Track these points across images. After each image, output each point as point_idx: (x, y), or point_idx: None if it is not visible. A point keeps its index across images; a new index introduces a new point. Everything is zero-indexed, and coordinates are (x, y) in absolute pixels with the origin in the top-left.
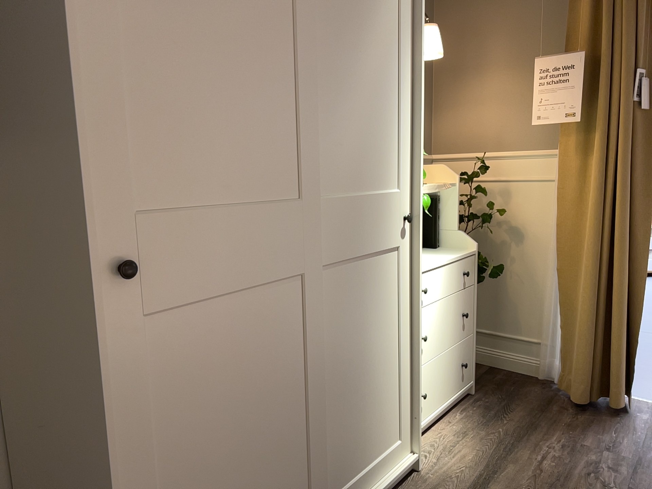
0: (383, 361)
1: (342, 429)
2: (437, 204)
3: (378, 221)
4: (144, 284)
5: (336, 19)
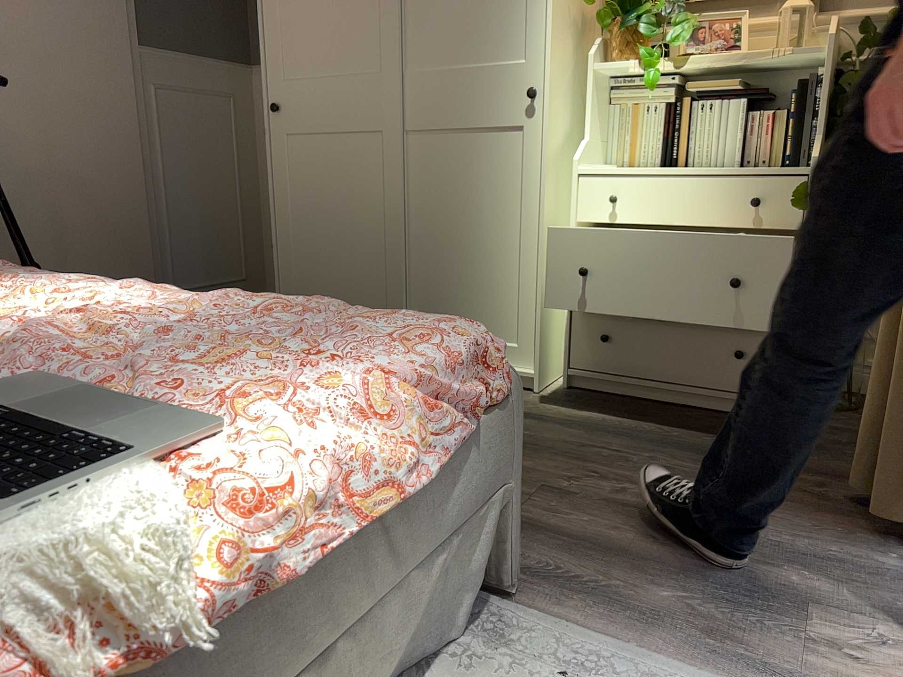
0: (494, 249)
1: (432, 286)
2: (820, 88)
3: (485, 95)
4: (281, 118)
5: None
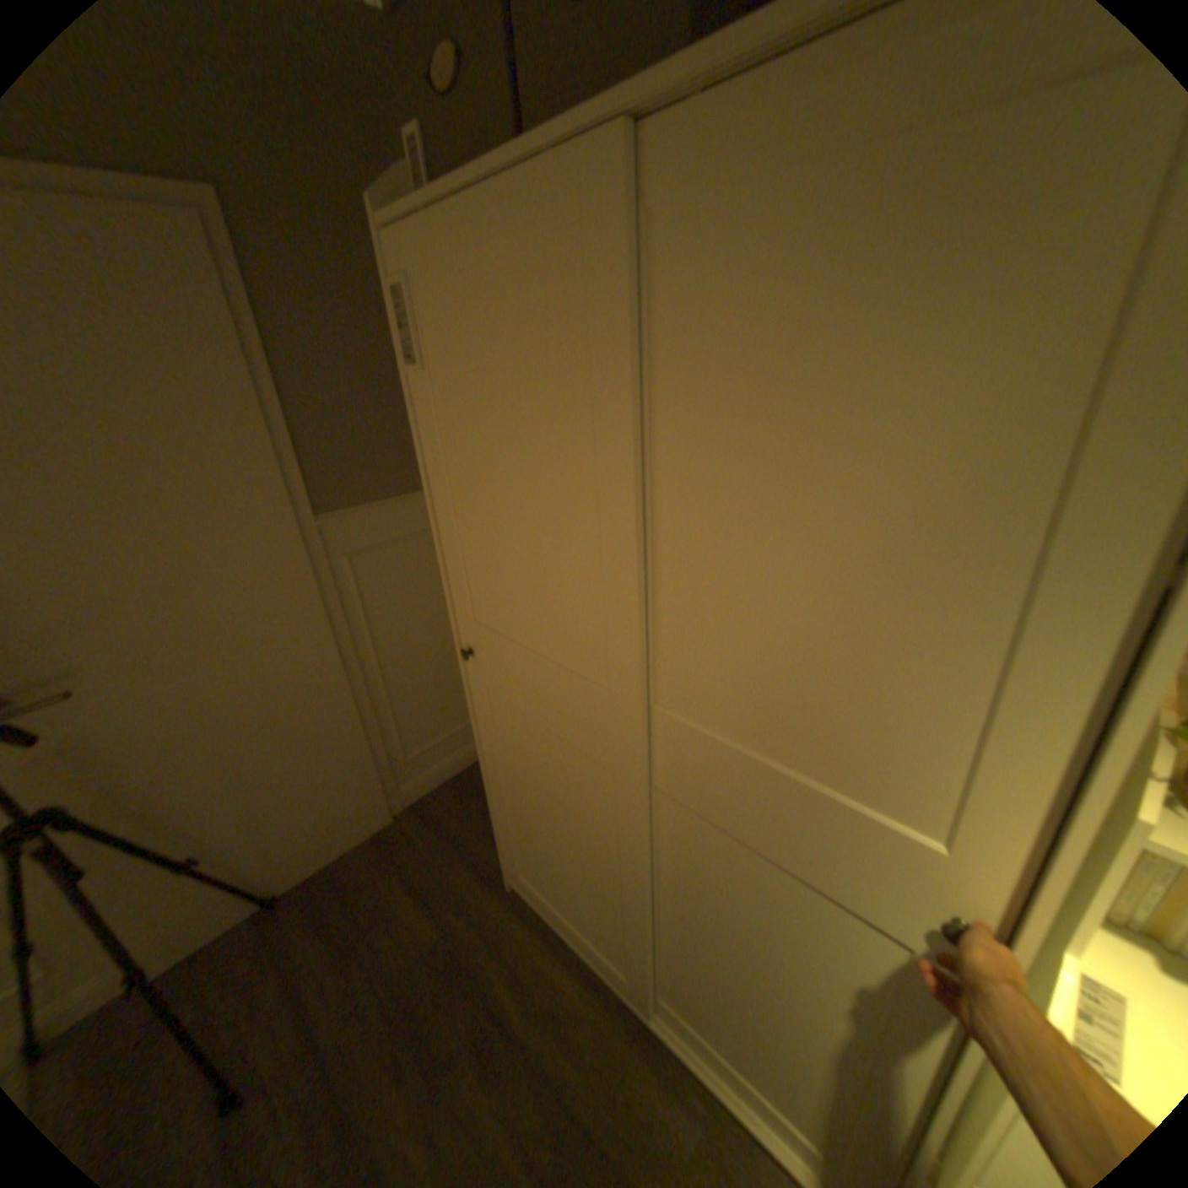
0: (809, 1044)
1: (693, 987)
2: None
3: (823, 844)
4: (476, 665)
5: (720, 400)
